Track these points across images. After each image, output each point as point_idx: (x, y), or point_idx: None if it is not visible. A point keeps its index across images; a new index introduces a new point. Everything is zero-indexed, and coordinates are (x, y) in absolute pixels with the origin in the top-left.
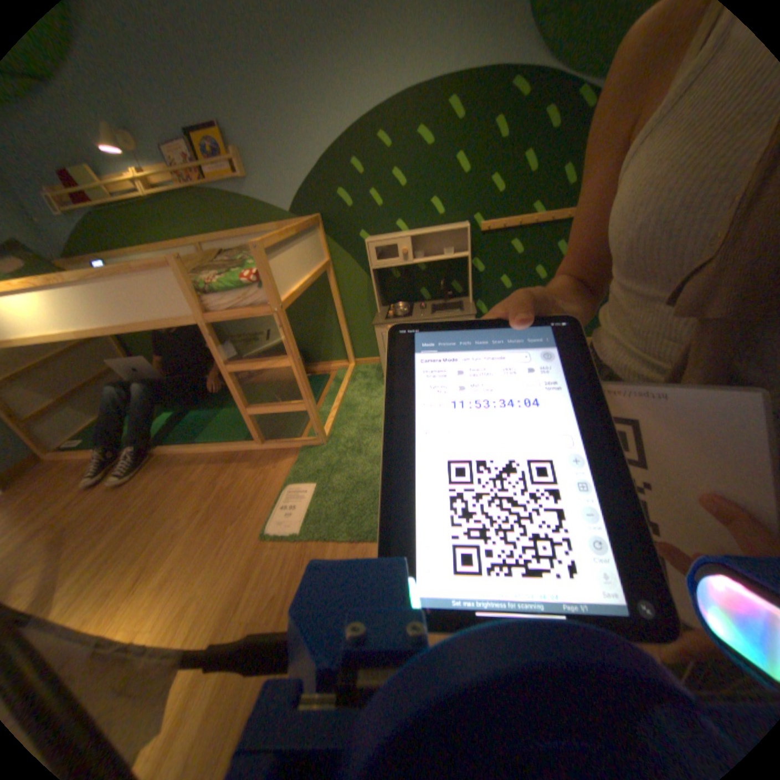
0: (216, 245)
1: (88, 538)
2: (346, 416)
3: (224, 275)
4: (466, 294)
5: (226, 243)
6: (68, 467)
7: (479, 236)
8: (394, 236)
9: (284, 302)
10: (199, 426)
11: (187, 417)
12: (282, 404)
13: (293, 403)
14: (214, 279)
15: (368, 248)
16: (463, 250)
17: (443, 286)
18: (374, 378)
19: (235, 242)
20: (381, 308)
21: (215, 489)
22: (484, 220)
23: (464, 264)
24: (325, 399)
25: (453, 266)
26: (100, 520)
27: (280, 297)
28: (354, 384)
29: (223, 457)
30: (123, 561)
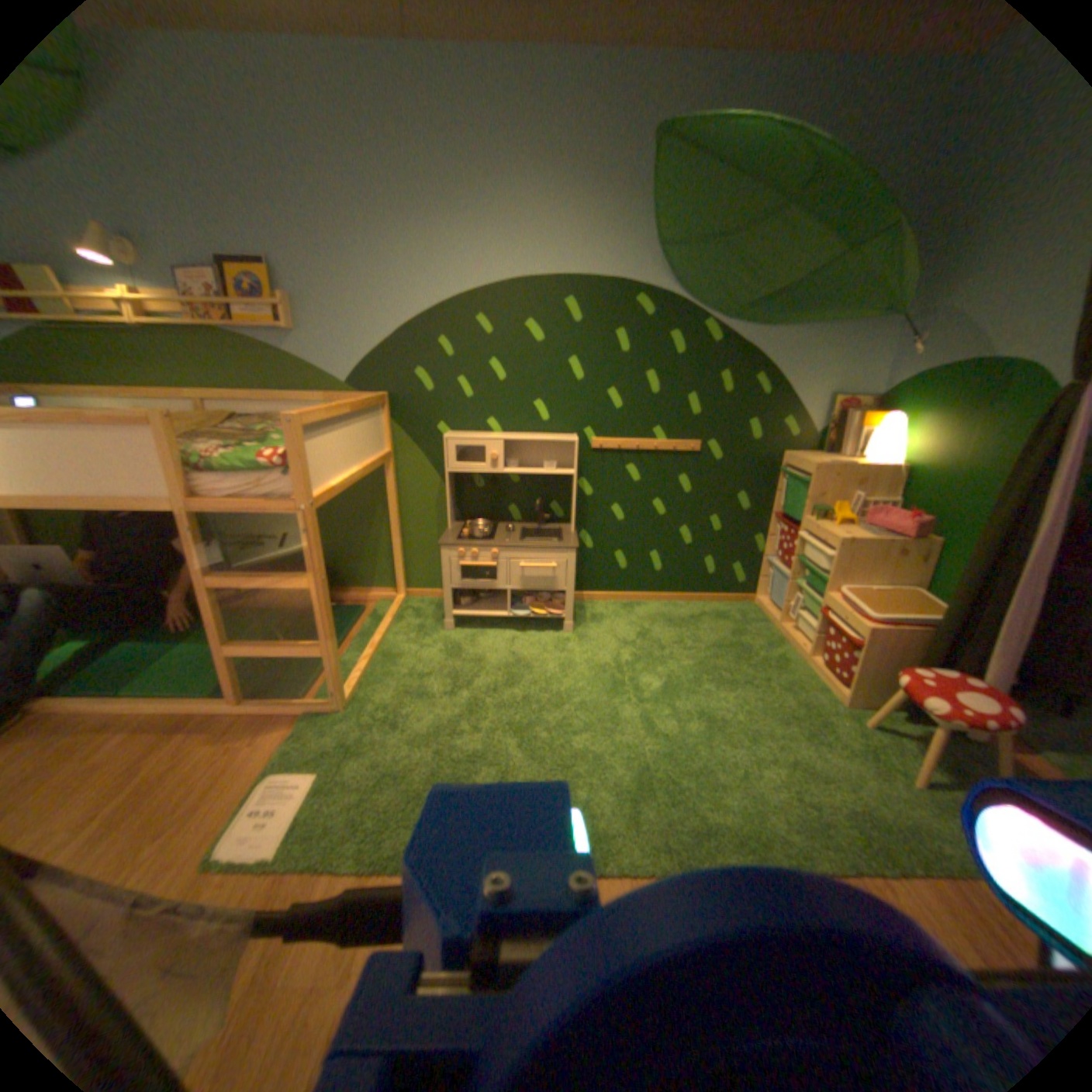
0: (229, 406)
1: None
2: (381, 671)
3: (234, 450)
4: (567, 520)
5: (244, 406)
6: None
7: (589, 453)
8: (483, 437)
9: (319, 499)
10: (133, 669)
11: (114, 653)
12: (284, 644)
13: (303, 645)
14: (217, 453)
15: (447, 446)
16: (568, 467)
17: (539, 506)
18: (431, 619)
19: (258, 407)
20: (454, 524)
21: (138, 779)
22: (596, 436)
23: (568, 484)
24: (353, 643)
25: (554, 484)
26: None
27: (313, 492)
28: (400, 625)
29: (165, 724)
30: None
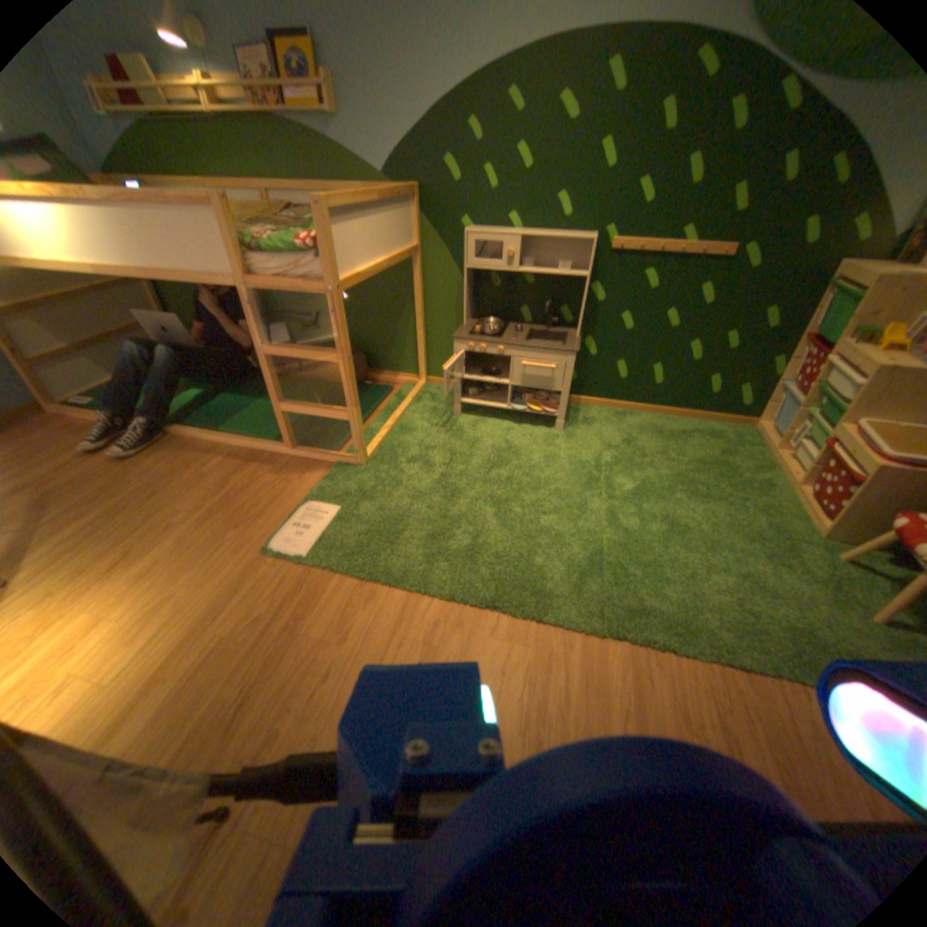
0: (287, 197)
1: (75, 508)
2: (397, 440)
3: (279, 233)
4: (575, 326)
5: (298, 198)
6: (73, 426)
7: (608, 255)
8: (502, 232)
9: (344, 284)
10: (228, 413)
11: (217, 400)
12: (322, 407)
13: (335, 410)
14: (265, 235)
15: (467, 241)
16: (583, 269)
17: (549, 310)
18: (442, 404)
19: None
20: (469, 321)
21: (228, 487)
22: (619, 236)
23: (581, 288)
24: (379, 415)
25: (567, 287)
26: (93, 491)
27: (340, 276)
28: (417, 406)
29: (246, 455)
30: (106, 541)
